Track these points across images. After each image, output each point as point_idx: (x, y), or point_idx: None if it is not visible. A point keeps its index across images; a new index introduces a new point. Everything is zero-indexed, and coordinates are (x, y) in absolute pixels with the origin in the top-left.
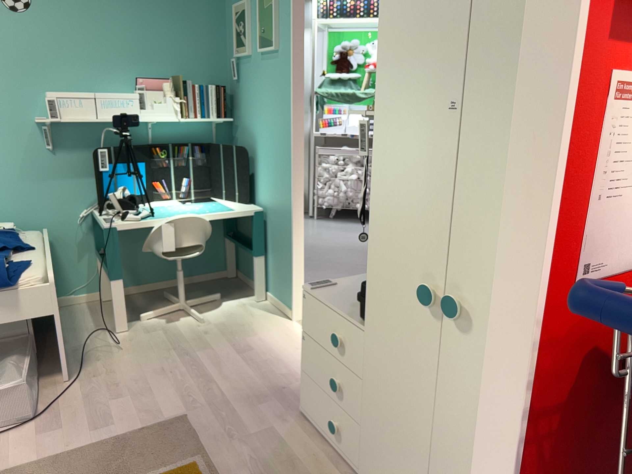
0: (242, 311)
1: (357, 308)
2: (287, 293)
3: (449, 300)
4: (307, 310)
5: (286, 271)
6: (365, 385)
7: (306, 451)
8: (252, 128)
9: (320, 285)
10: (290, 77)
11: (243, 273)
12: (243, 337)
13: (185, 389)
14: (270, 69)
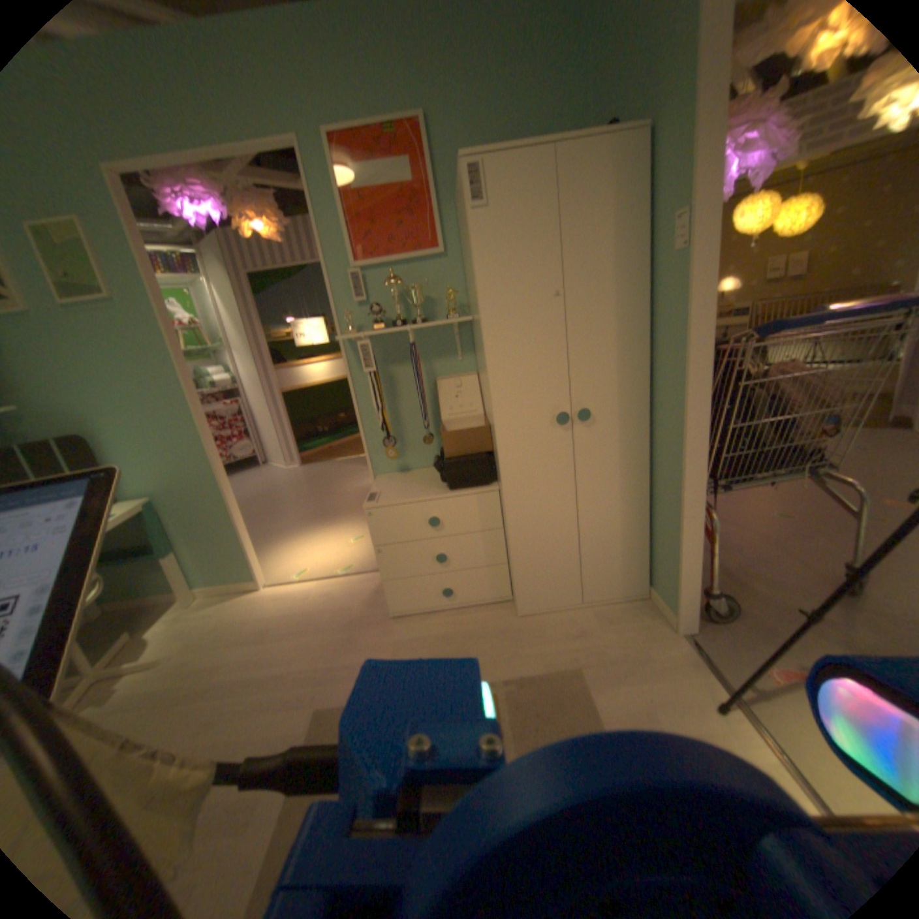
0: (187, 624)
1: (430, 491)
2: (236, 569)
3: (580, 414)
4: (379, 523)
5: (226, 546)
6: (507, 517)
7: (436, 627)
8: (73, 410)
9: (374, 498)
10: (157, 329)
11: (119, 600)
12: (237, 634)
13: (269, 704)
14: (99, 326)
